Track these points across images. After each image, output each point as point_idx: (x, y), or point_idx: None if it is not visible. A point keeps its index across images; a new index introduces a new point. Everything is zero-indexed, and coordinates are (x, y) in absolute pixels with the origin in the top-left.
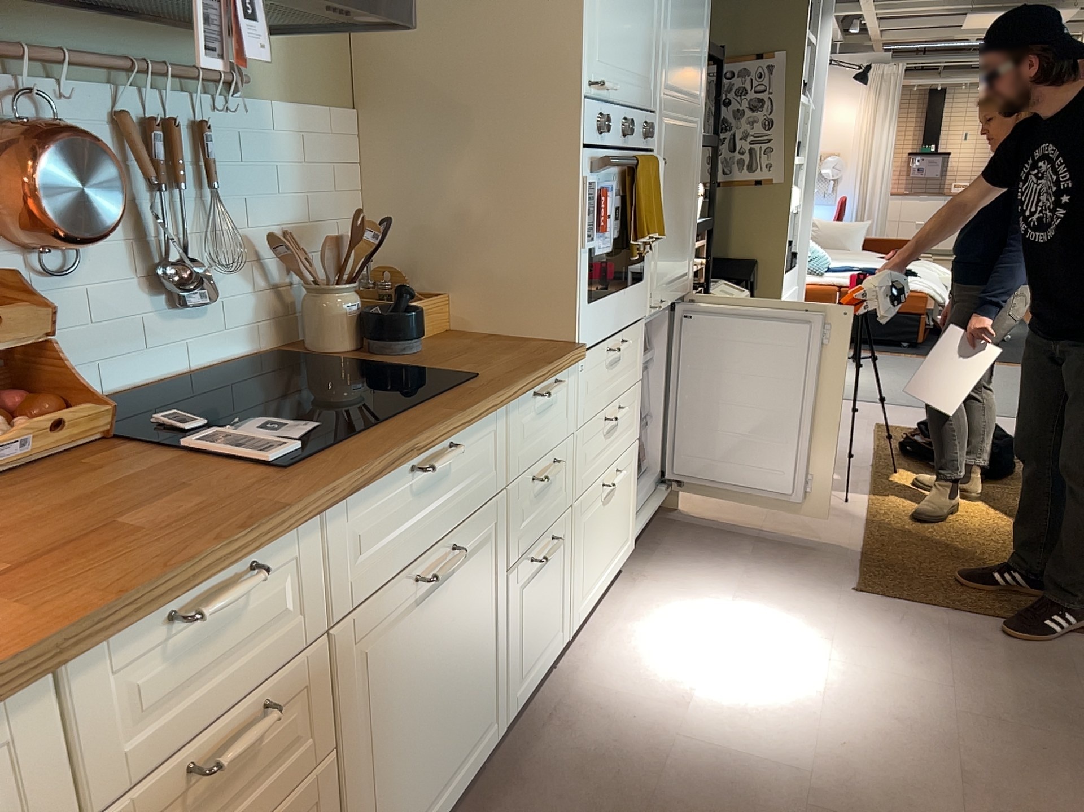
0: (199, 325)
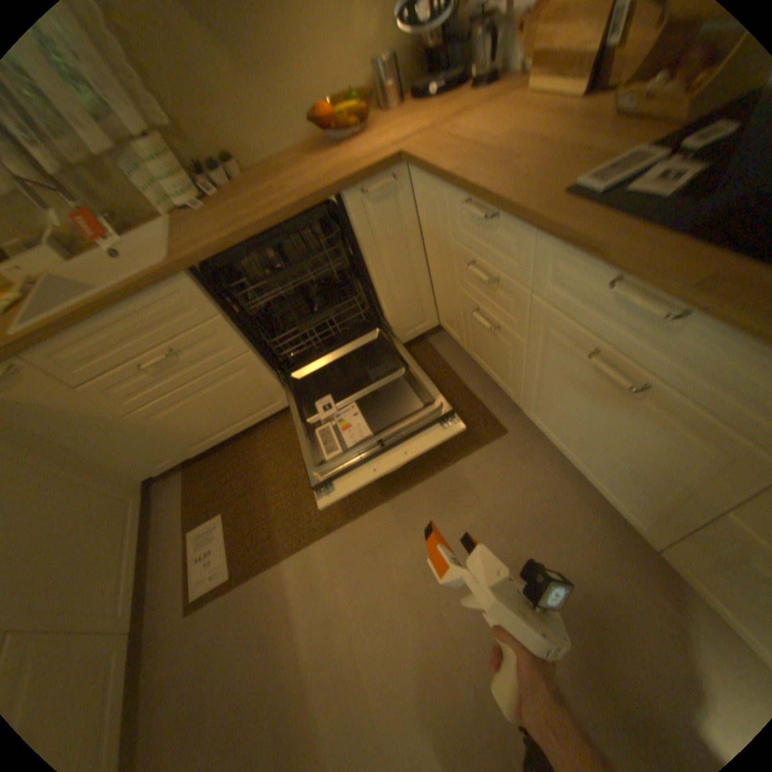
0: None
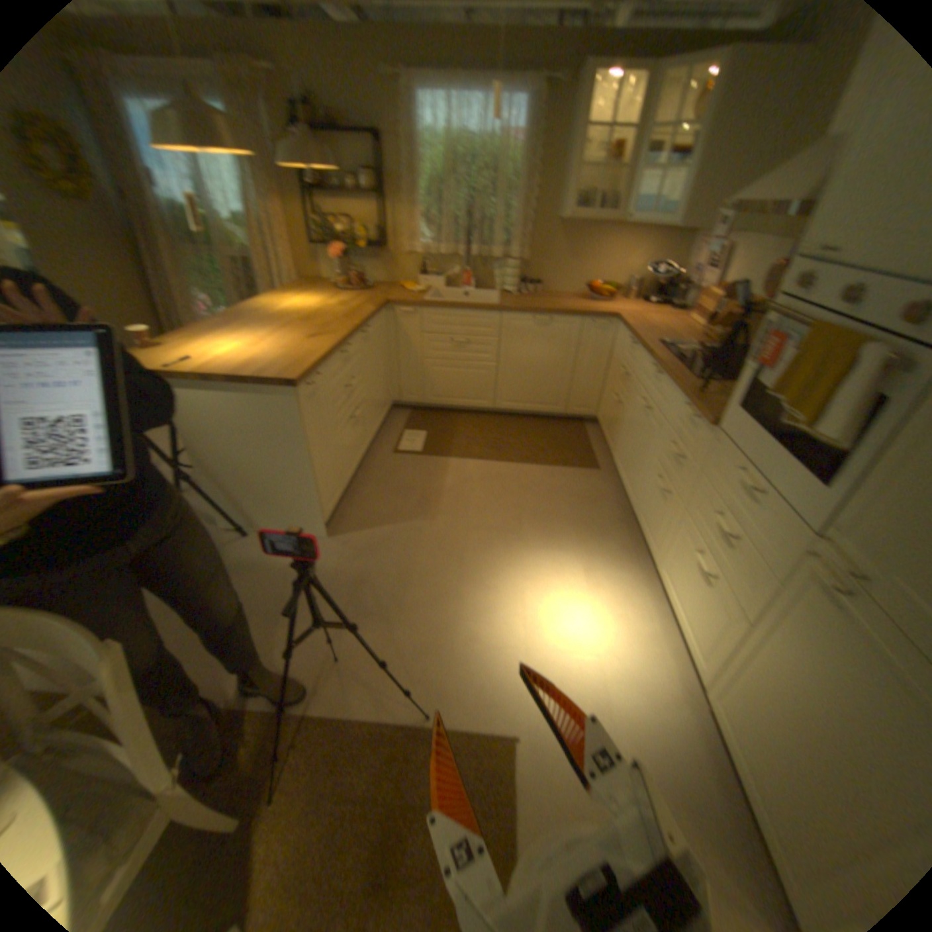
0: None
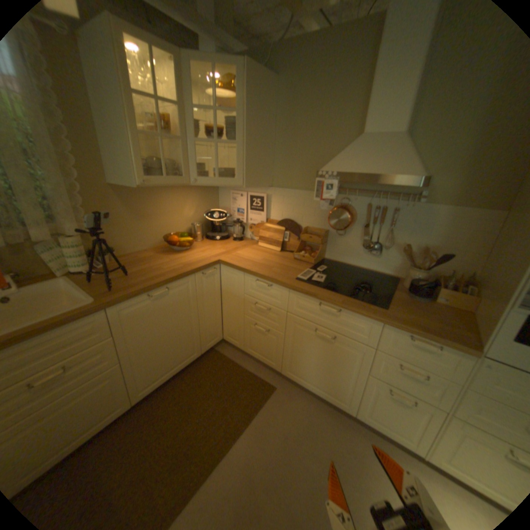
0: (376, 260)
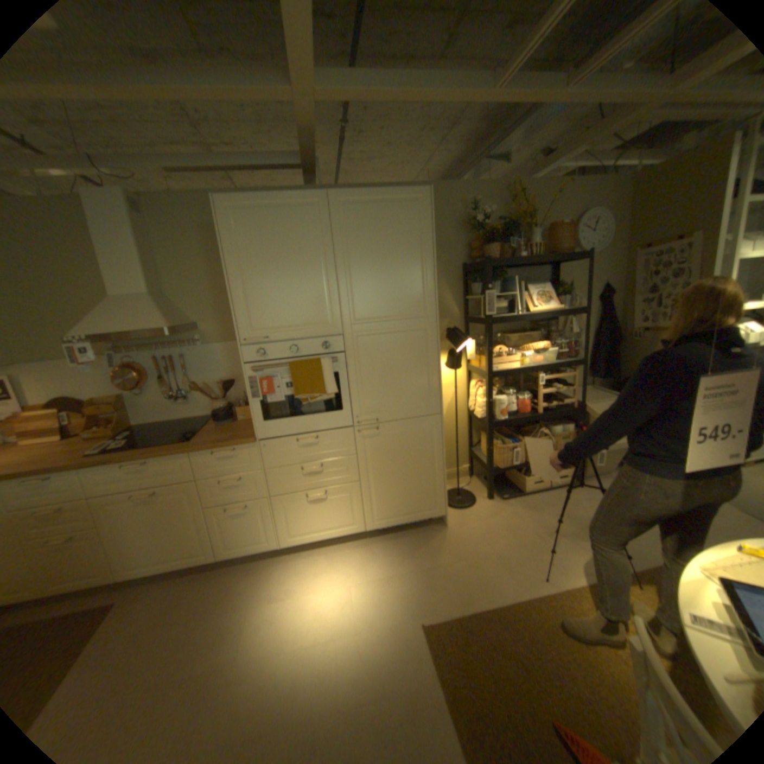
0: (185, 407)
